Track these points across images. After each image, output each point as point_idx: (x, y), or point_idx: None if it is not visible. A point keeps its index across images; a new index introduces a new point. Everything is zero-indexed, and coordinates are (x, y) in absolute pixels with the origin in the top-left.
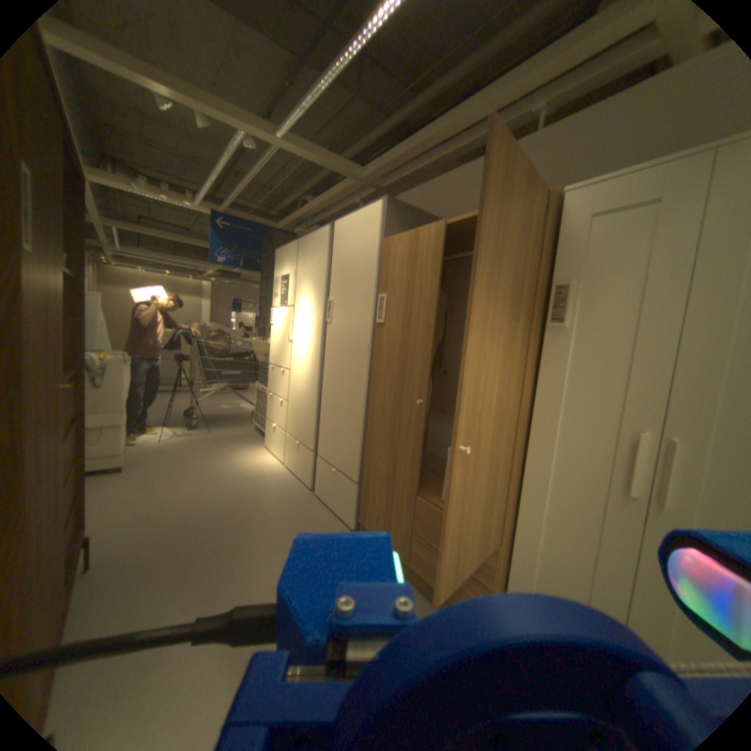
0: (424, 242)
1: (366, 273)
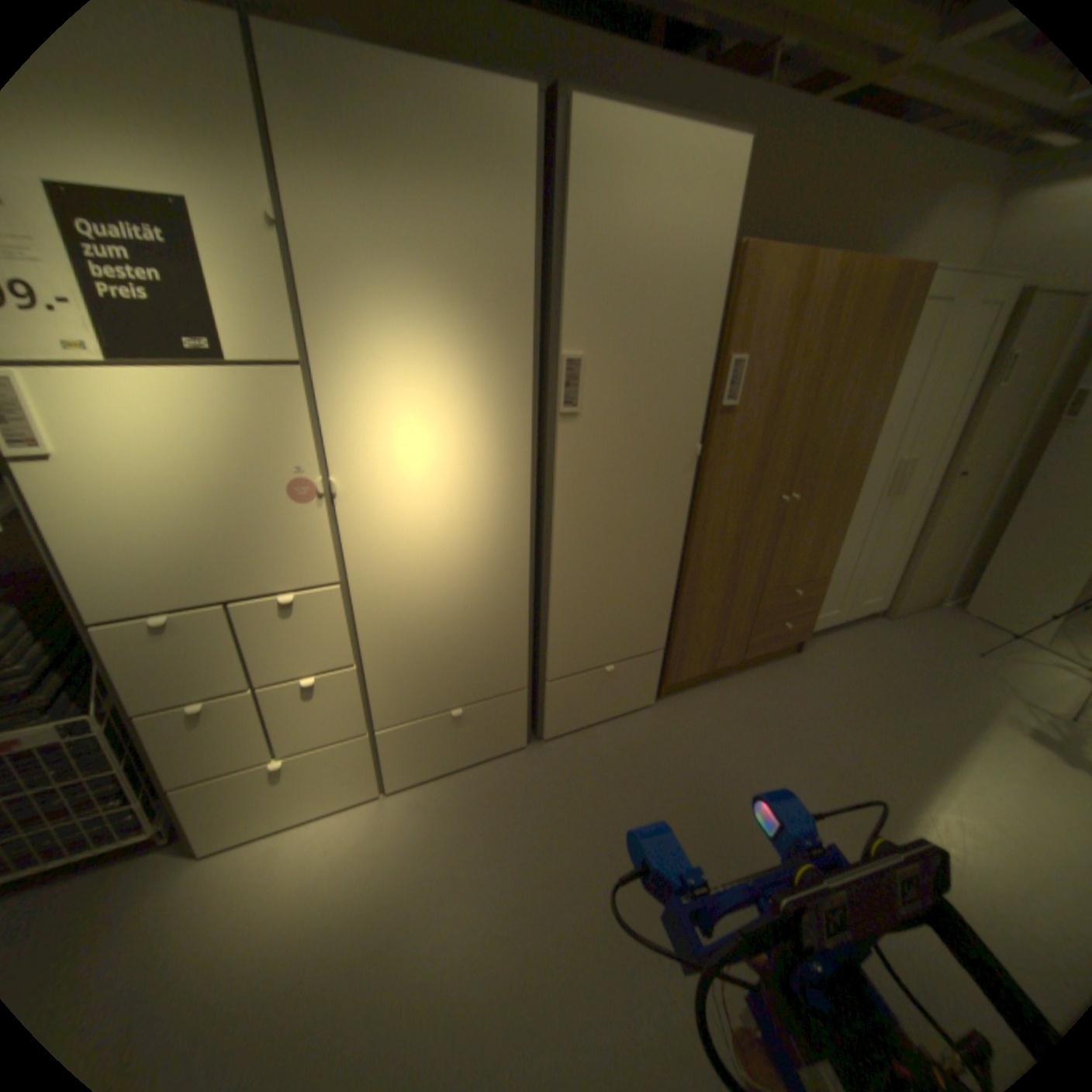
0: (826, 278)
1: (707, 304)
